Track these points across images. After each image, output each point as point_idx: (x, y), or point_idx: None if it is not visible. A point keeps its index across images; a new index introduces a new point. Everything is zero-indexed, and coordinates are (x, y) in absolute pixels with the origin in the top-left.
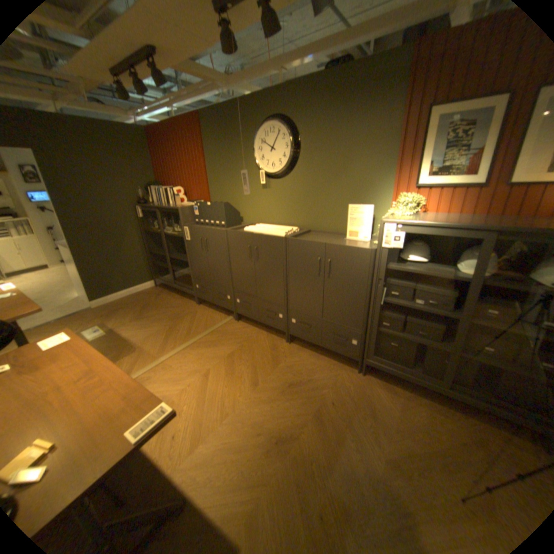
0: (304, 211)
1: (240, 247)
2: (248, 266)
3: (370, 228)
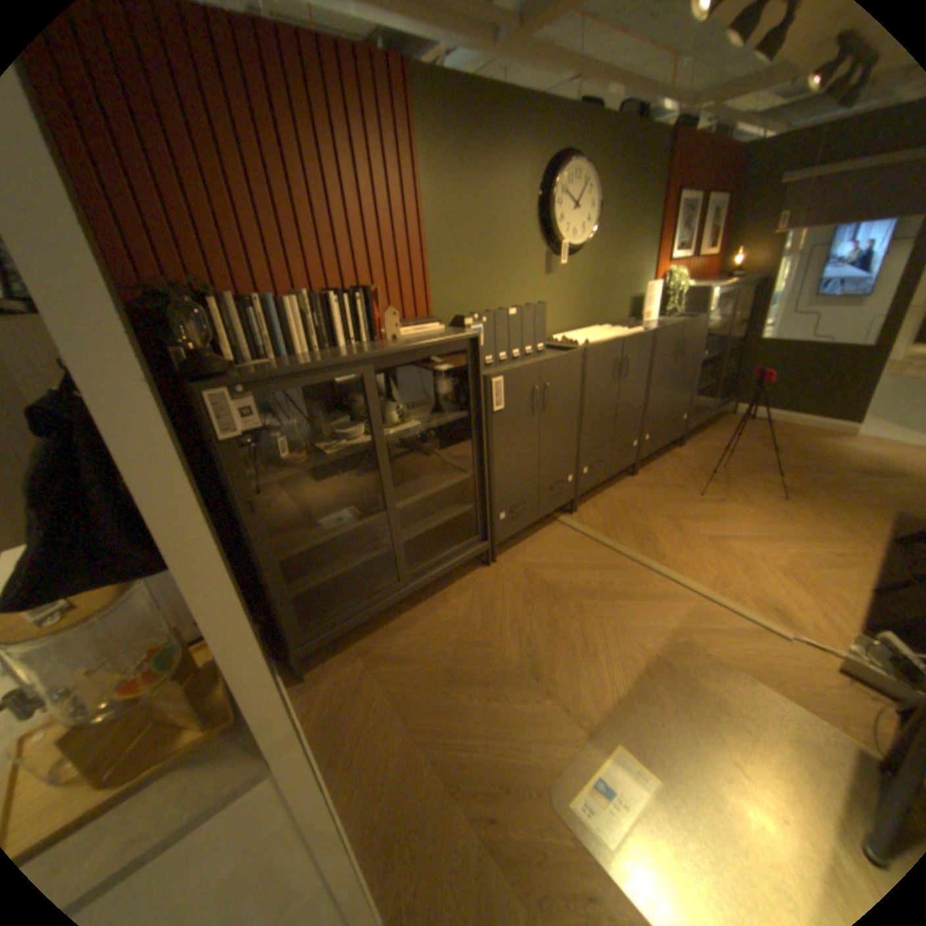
0: (594, 302)
1: (604, 370)
2: (611, 396)
3: (658, 306)
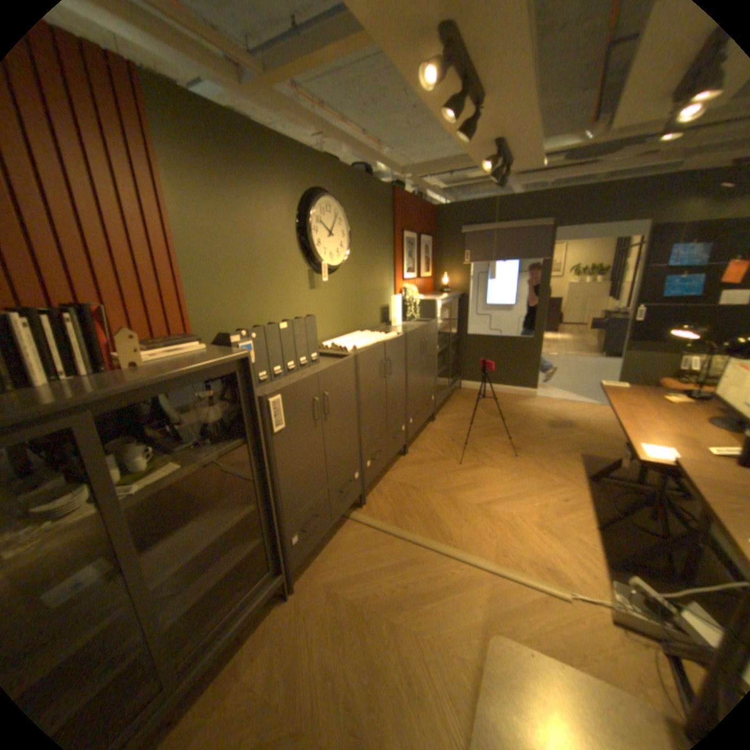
0: (354, 311)
1: (373, 371)
2: (381, 393)
3: (401, 313)
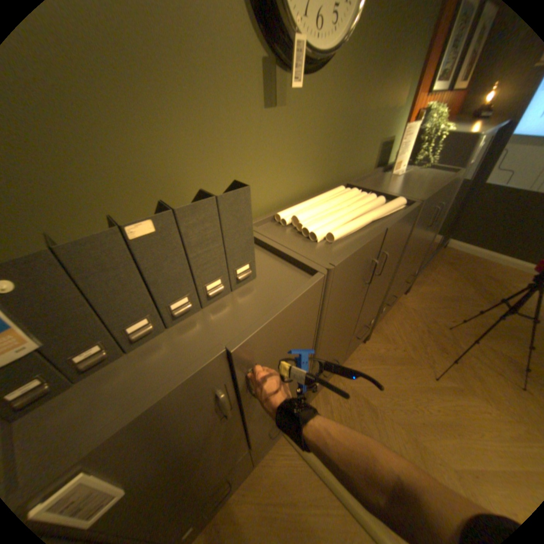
0: (340, 149)
1: (353, 281)
2: (356, 303)
3: (410, 152)
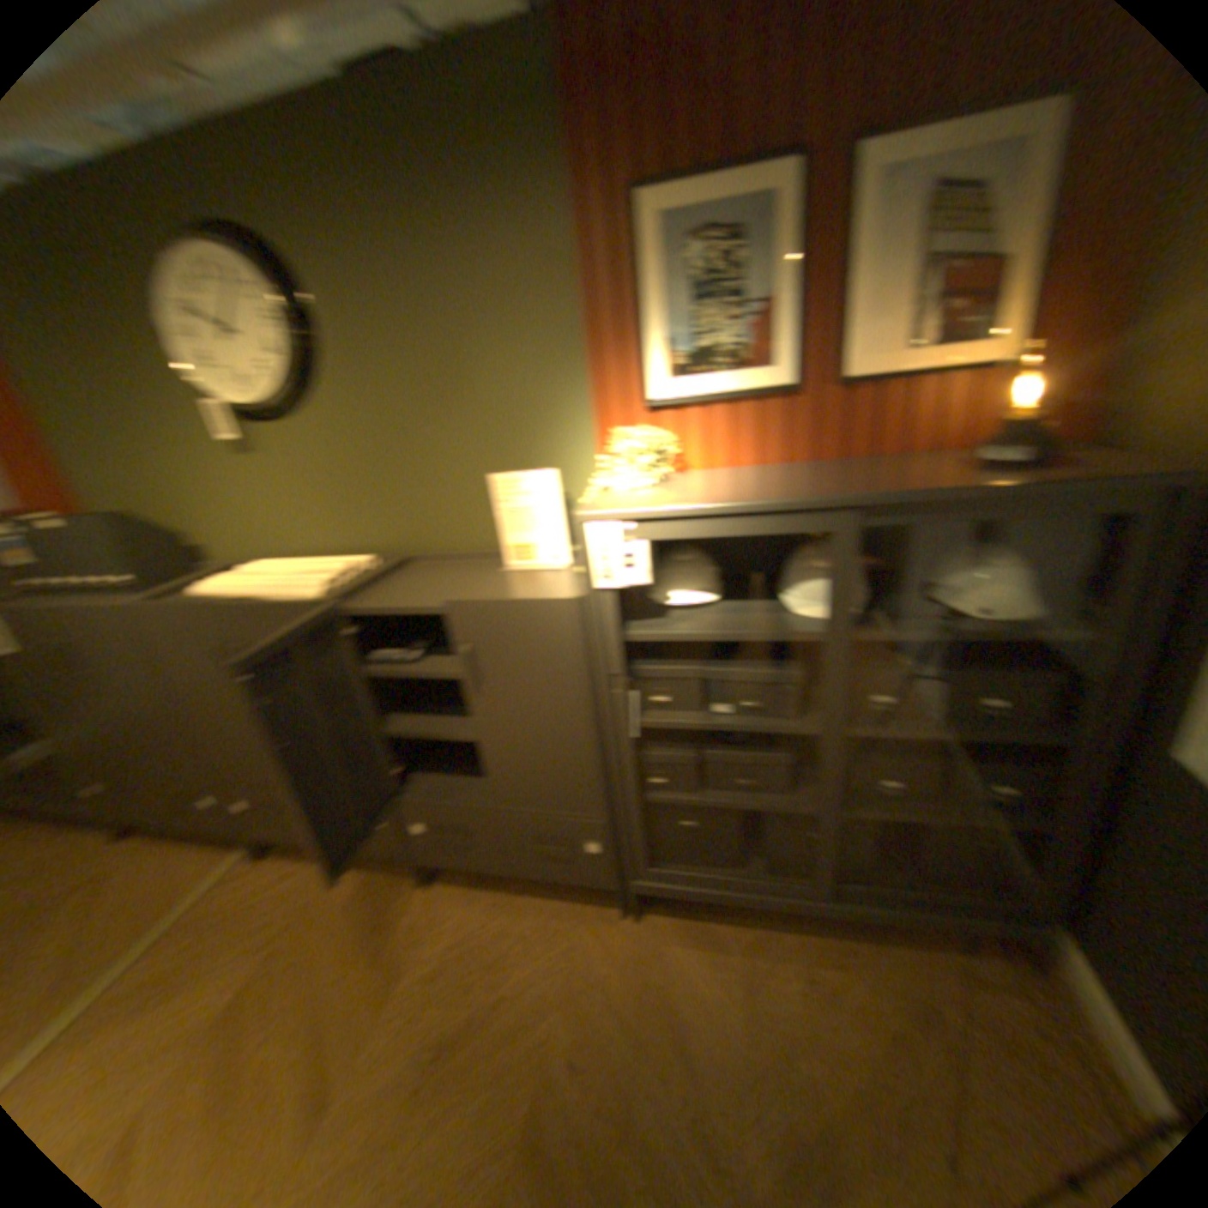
0: (372, 504)
1: (176, 652)
2: (223, 705)
3: (556, 531)
